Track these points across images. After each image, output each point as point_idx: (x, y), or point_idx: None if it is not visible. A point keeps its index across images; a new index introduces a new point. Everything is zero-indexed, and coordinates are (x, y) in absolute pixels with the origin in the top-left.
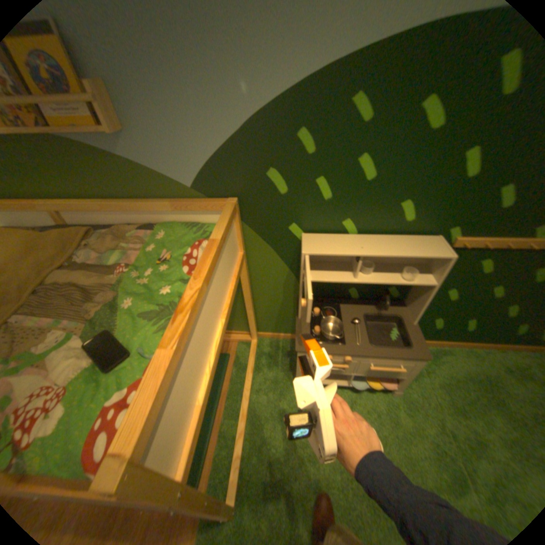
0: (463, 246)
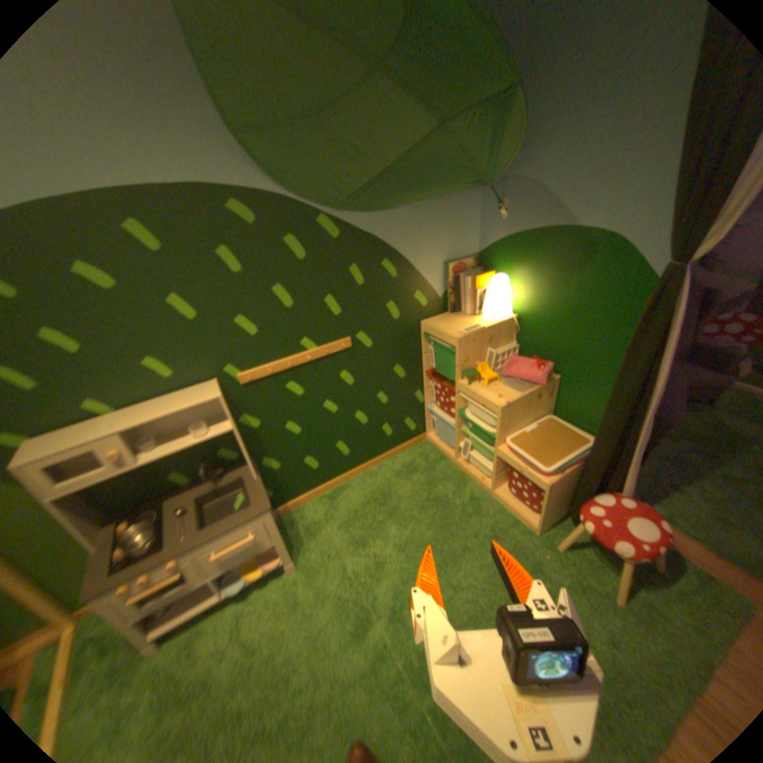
0: (248, 379)
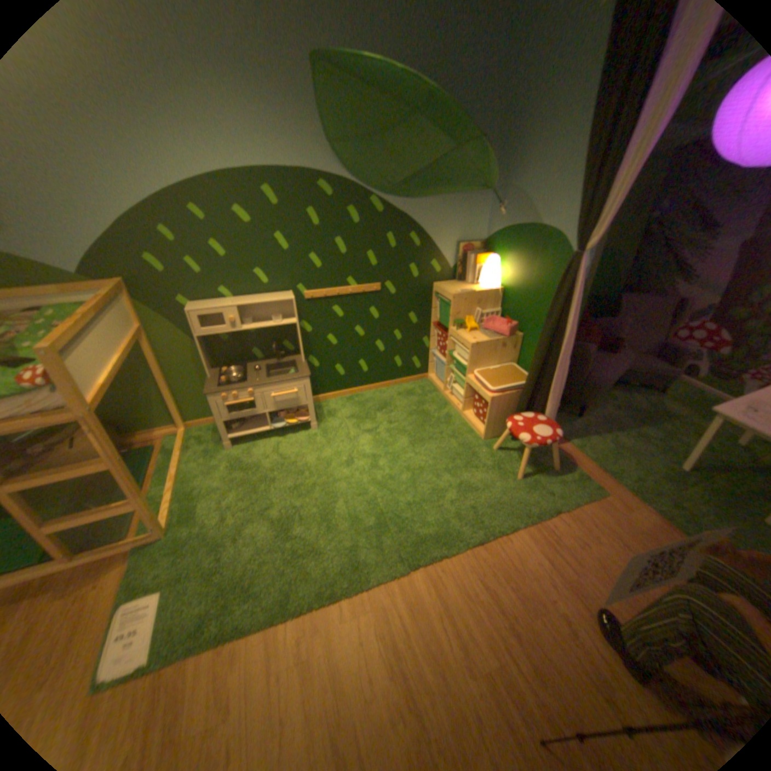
0: (309, 297)
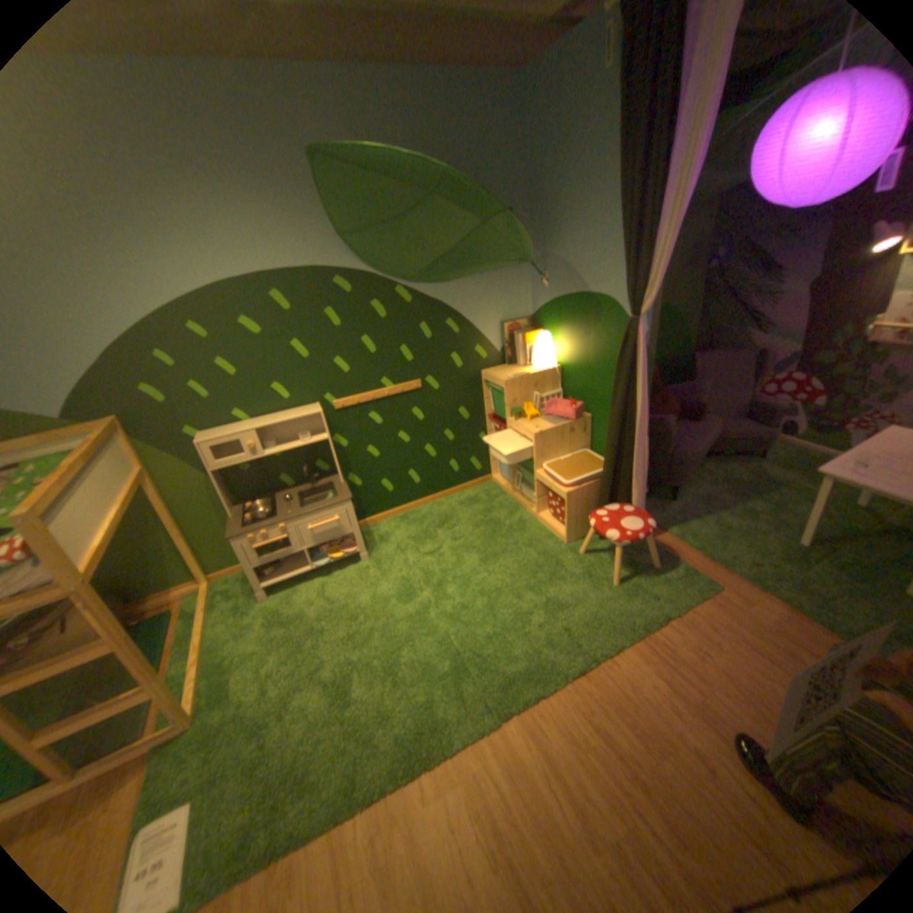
0: (340, 406)
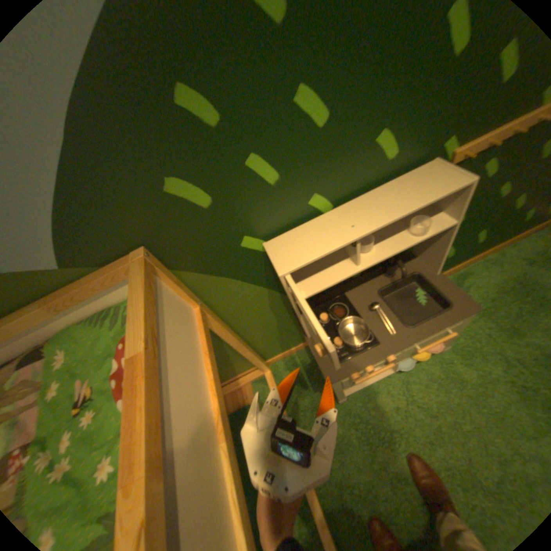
0: (465, 156)
